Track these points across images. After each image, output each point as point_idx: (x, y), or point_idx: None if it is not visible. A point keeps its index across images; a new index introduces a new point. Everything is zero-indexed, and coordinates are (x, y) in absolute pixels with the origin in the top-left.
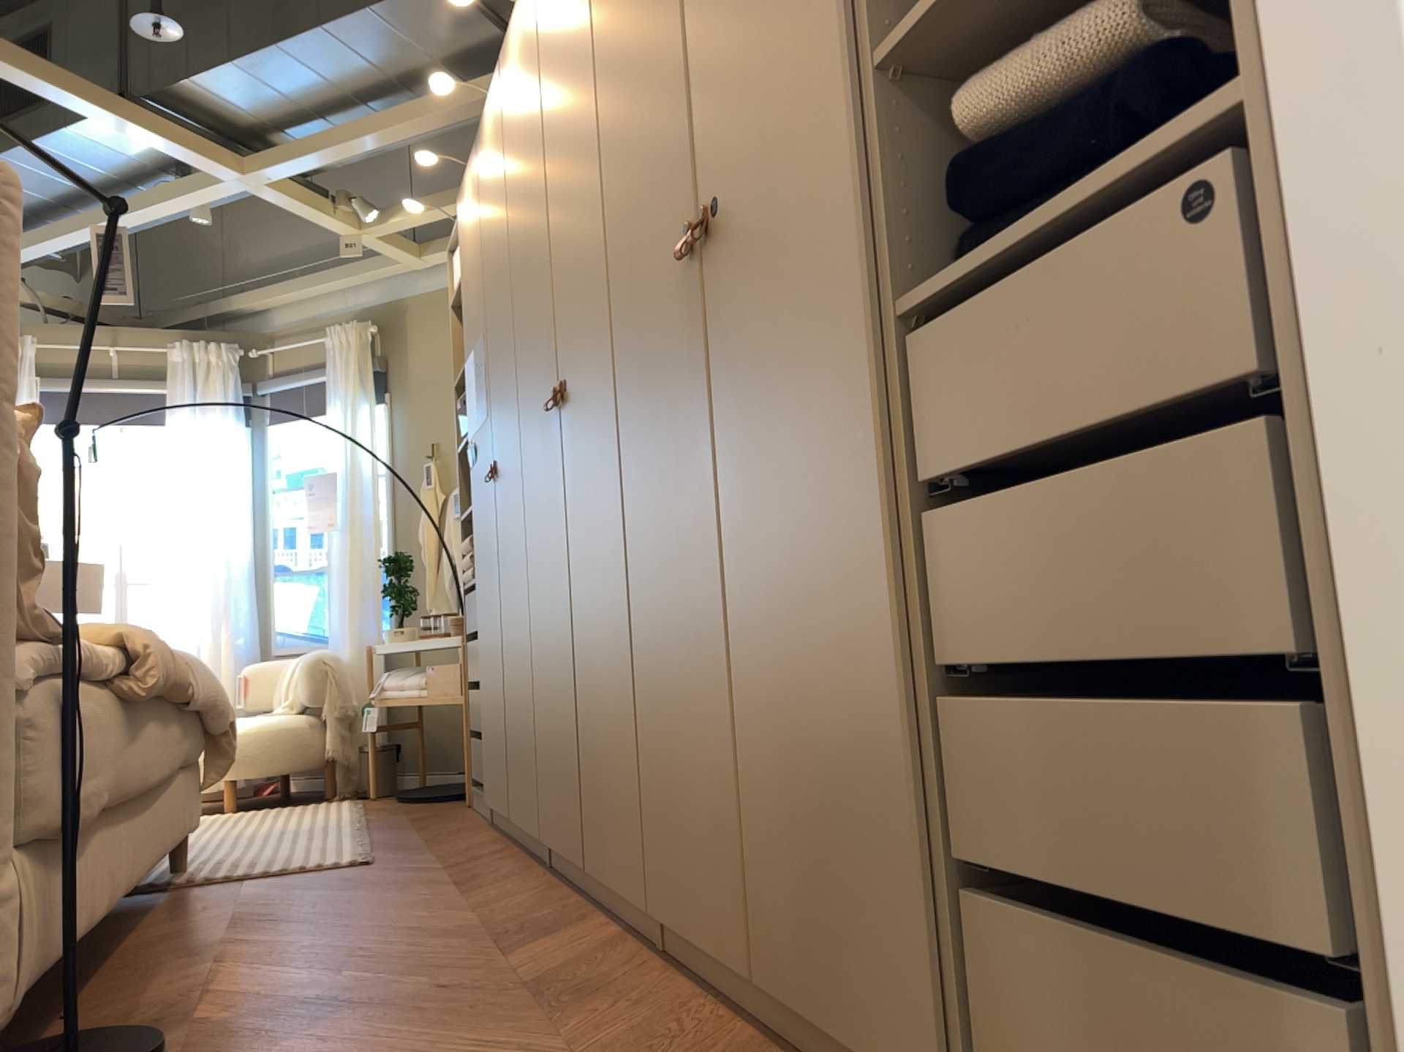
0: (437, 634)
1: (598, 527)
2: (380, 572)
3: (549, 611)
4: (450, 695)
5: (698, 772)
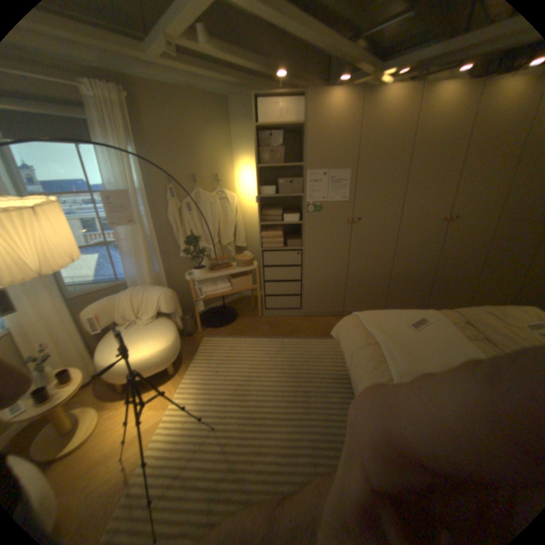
0: (222, 268)
1: (469, 251)
2: (150, 243)
3: (414, 265)
4: (247, 288)
5: (507, 291)
